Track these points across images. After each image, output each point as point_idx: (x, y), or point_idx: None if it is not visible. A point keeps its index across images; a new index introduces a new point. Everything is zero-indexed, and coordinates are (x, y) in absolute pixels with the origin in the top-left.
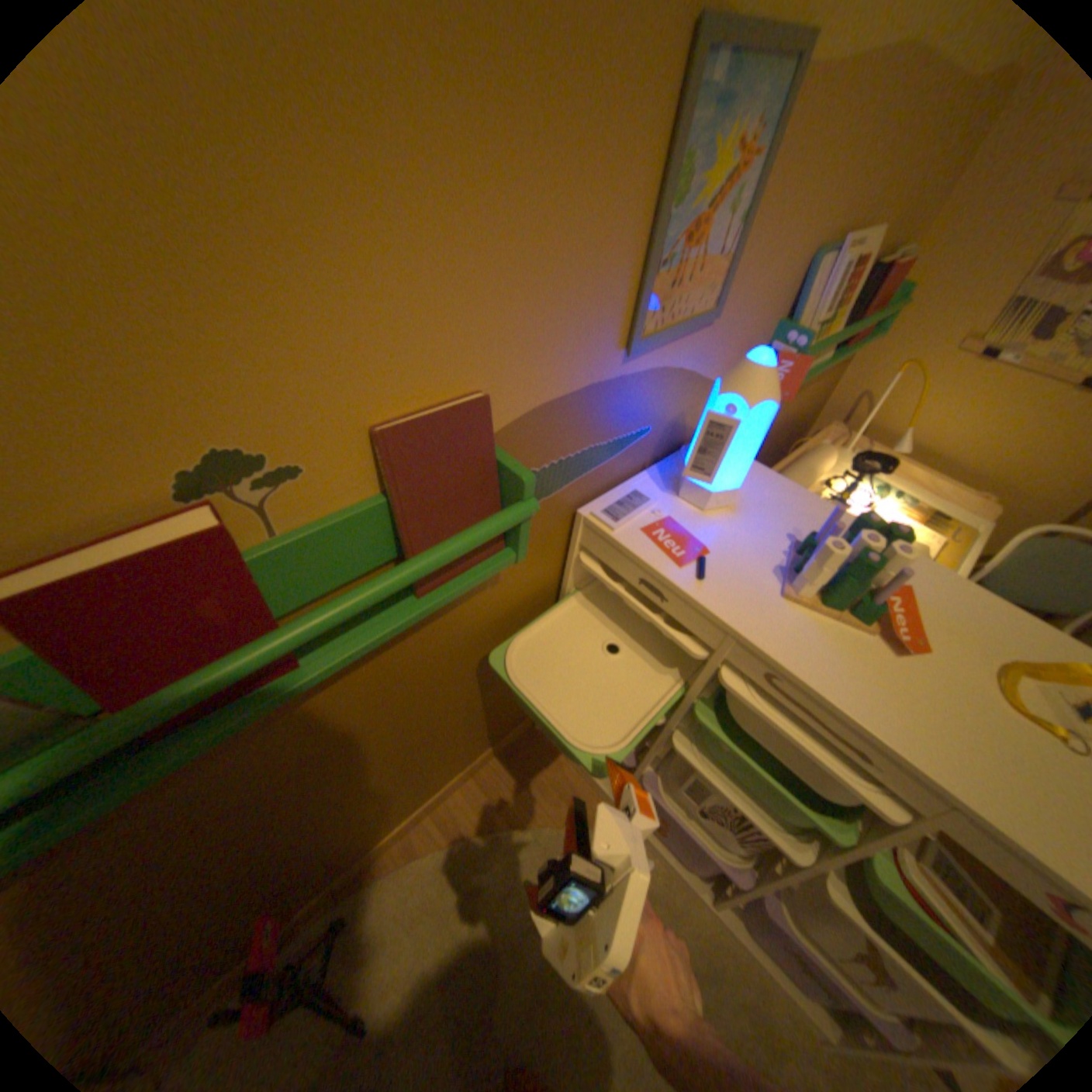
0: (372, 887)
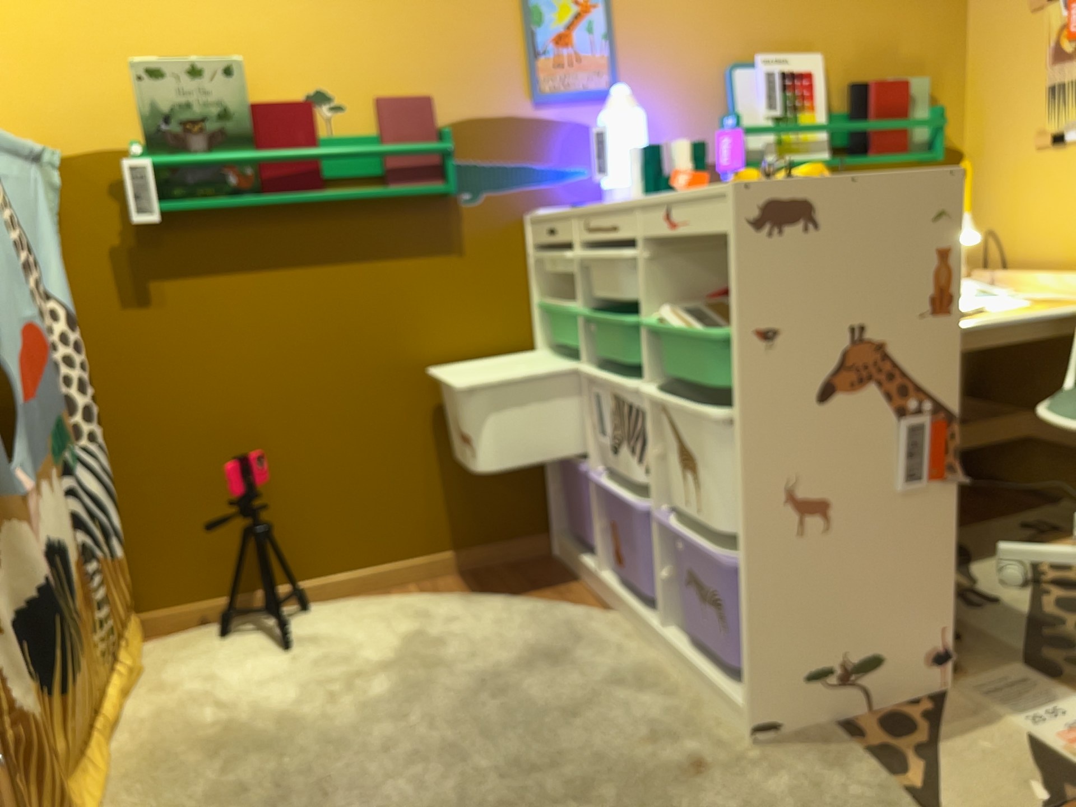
0: (340, 602)
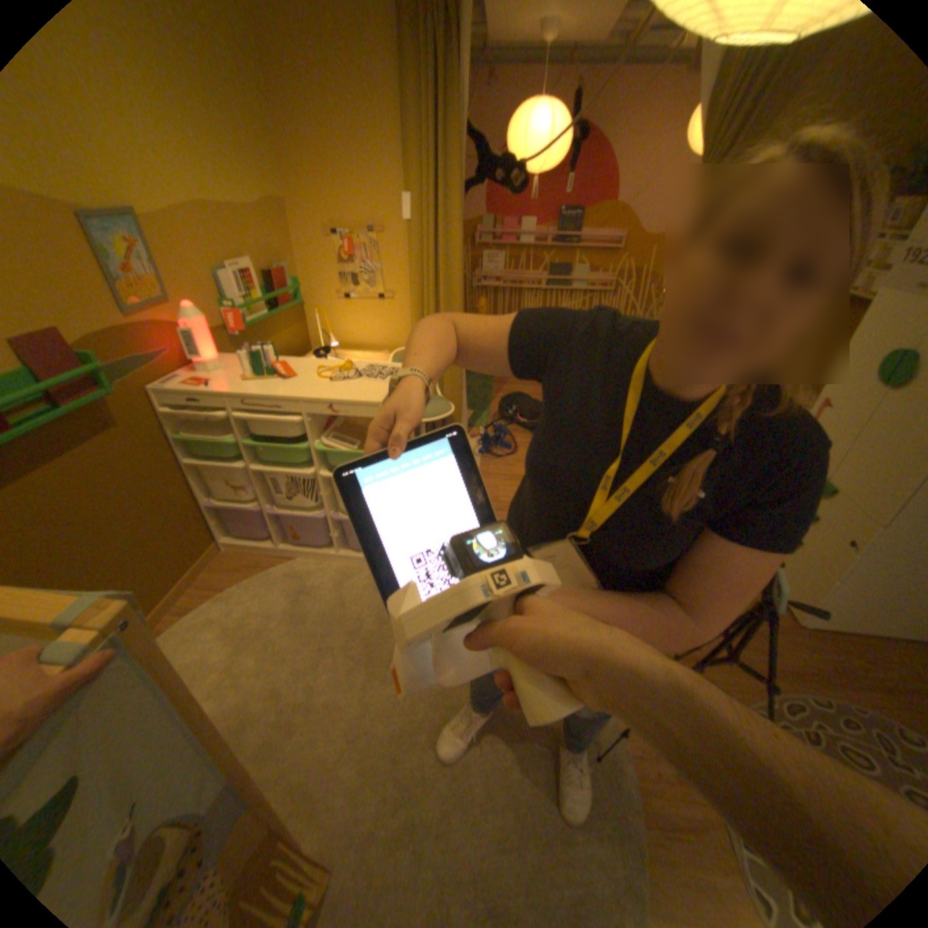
0: None
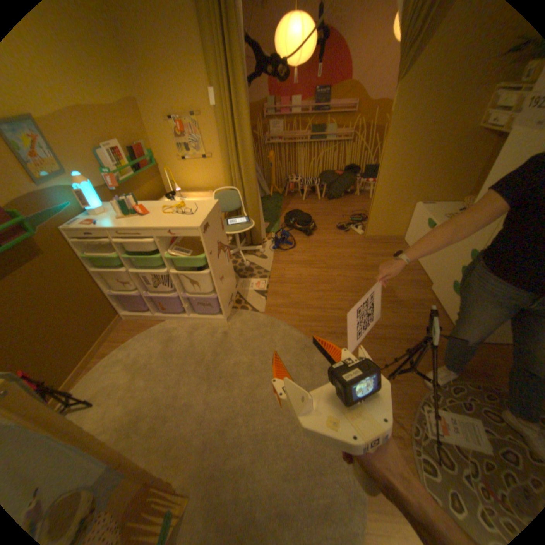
0: (78, 383)
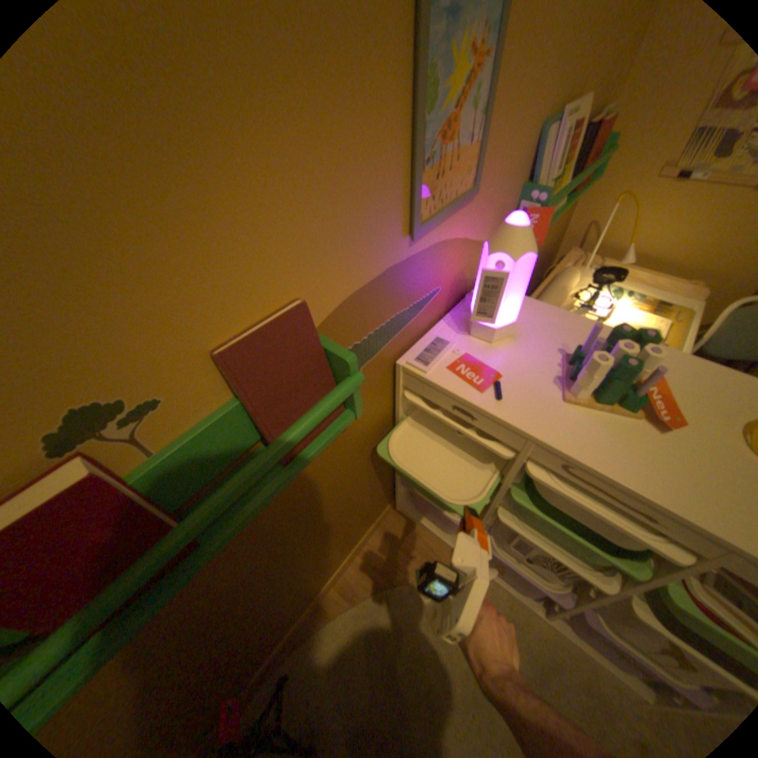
0: (302, 647)
